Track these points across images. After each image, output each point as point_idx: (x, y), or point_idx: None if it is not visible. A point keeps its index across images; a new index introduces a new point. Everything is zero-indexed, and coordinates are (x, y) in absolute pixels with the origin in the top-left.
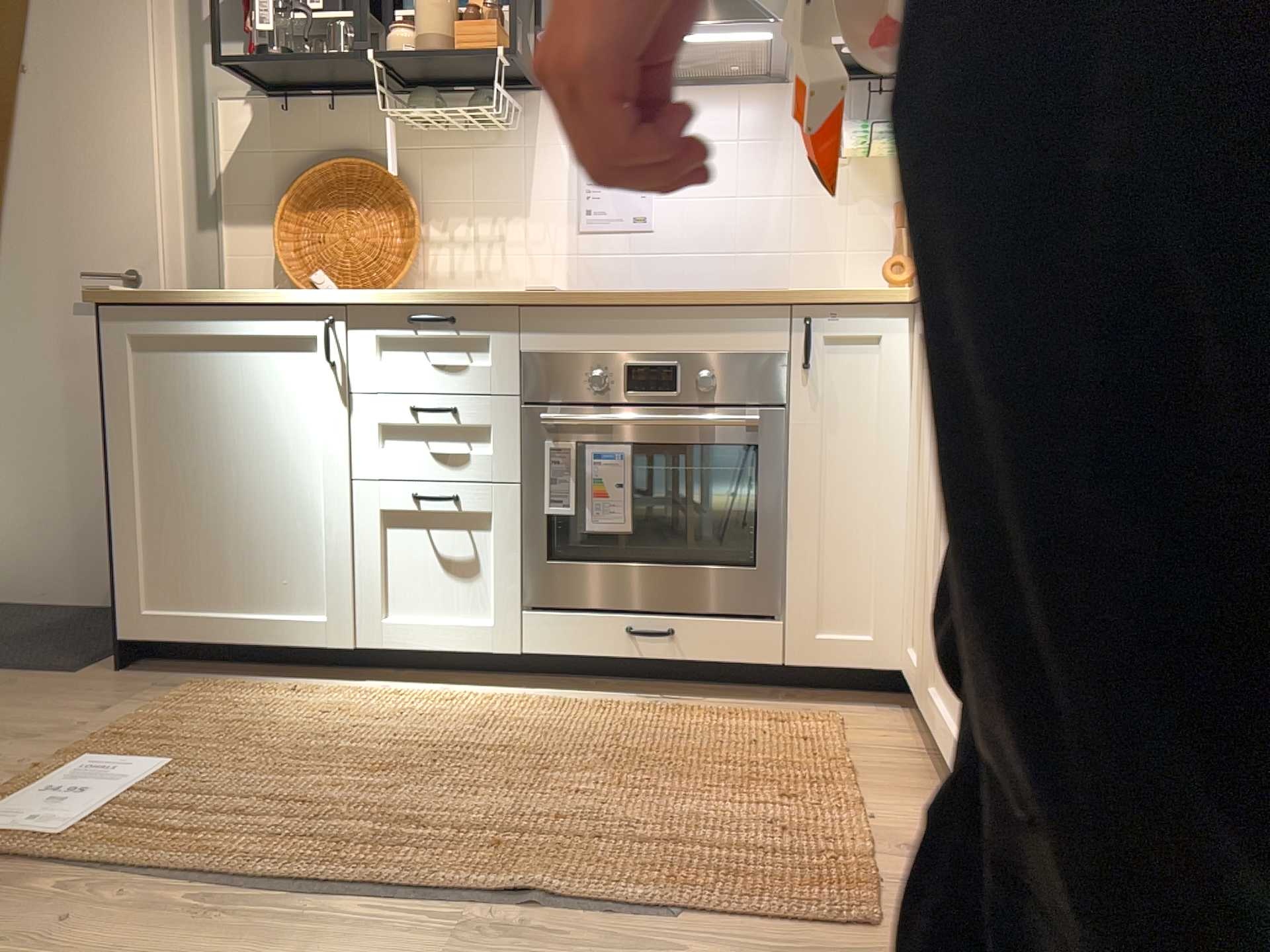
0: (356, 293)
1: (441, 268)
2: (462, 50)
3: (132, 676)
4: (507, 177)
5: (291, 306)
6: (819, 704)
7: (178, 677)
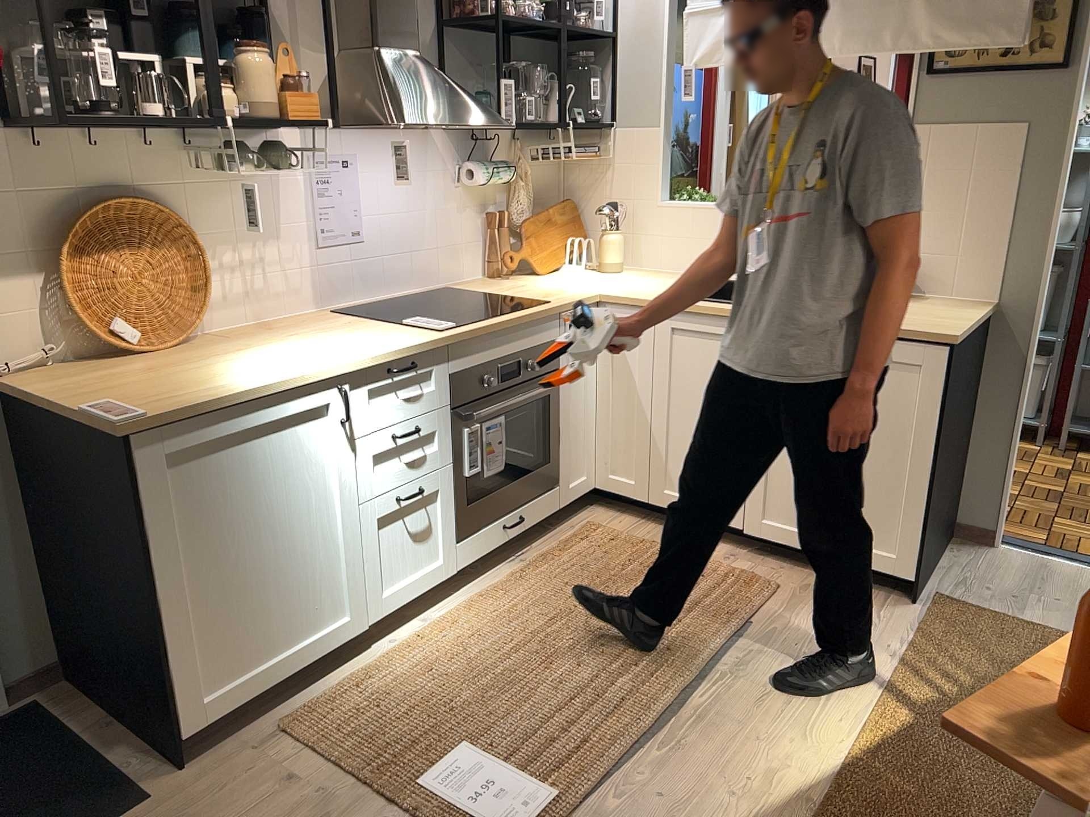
0: (358, 360)
1: (217, 294)
2: (298, 118)
3: (207, 760)
4: (261, 207)
5: (311, 384)
6: (566, 522)
7: (244, 734)
